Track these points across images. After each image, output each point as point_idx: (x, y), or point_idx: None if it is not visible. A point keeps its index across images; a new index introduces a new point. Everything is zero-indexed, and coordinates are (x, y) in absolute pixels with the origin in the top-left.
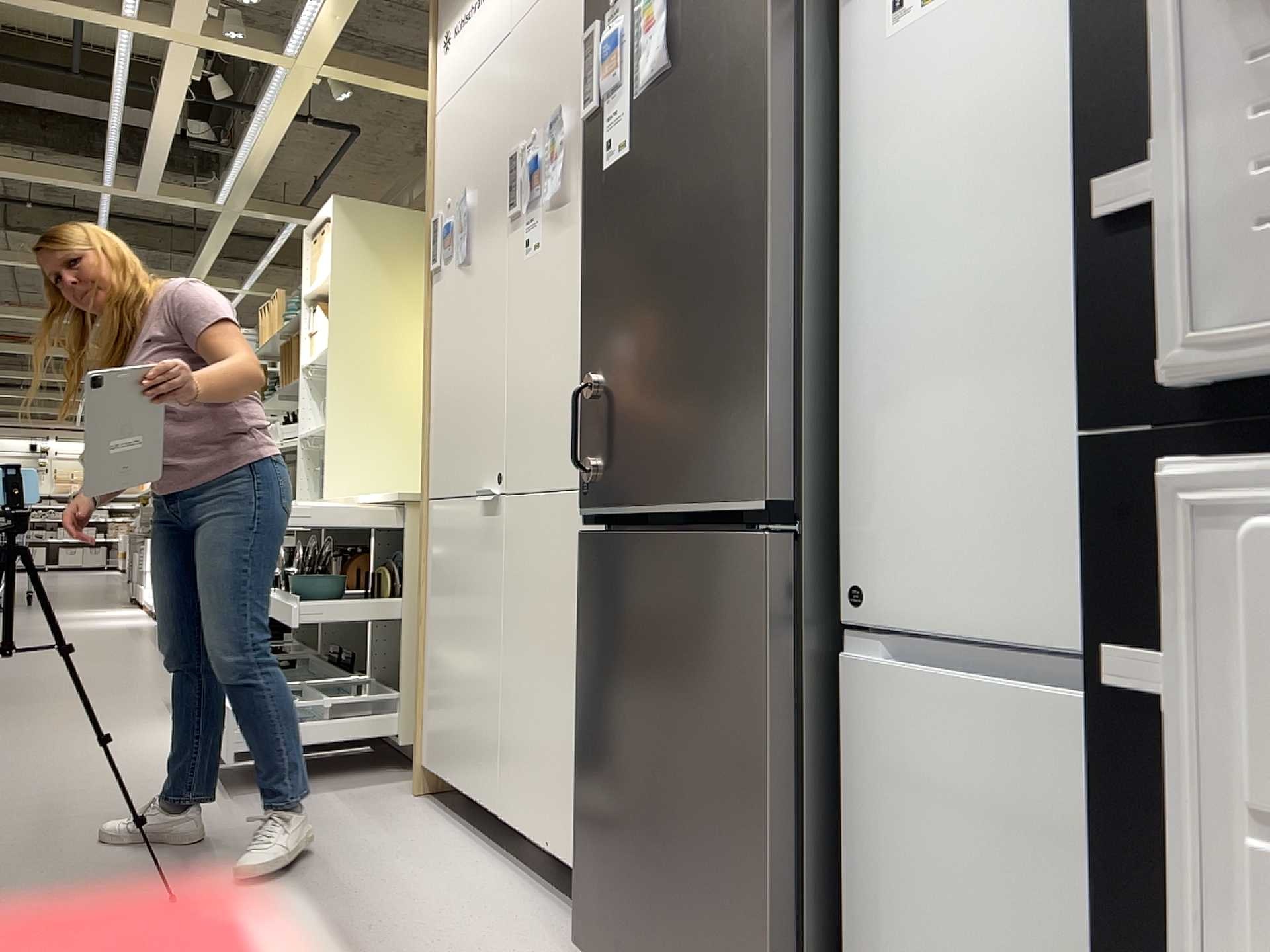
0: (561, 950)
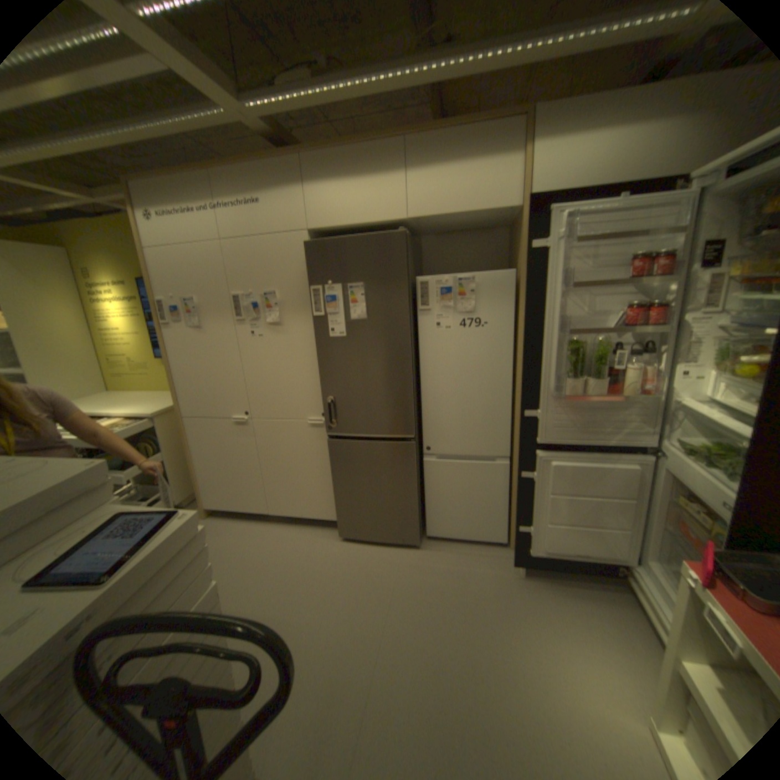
0: (329, 539)
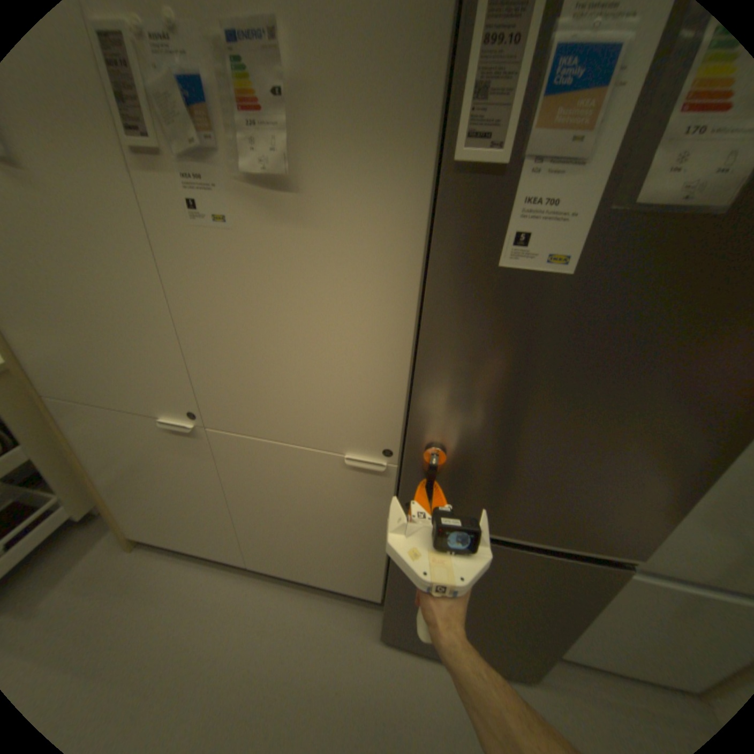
0: (359, 633)
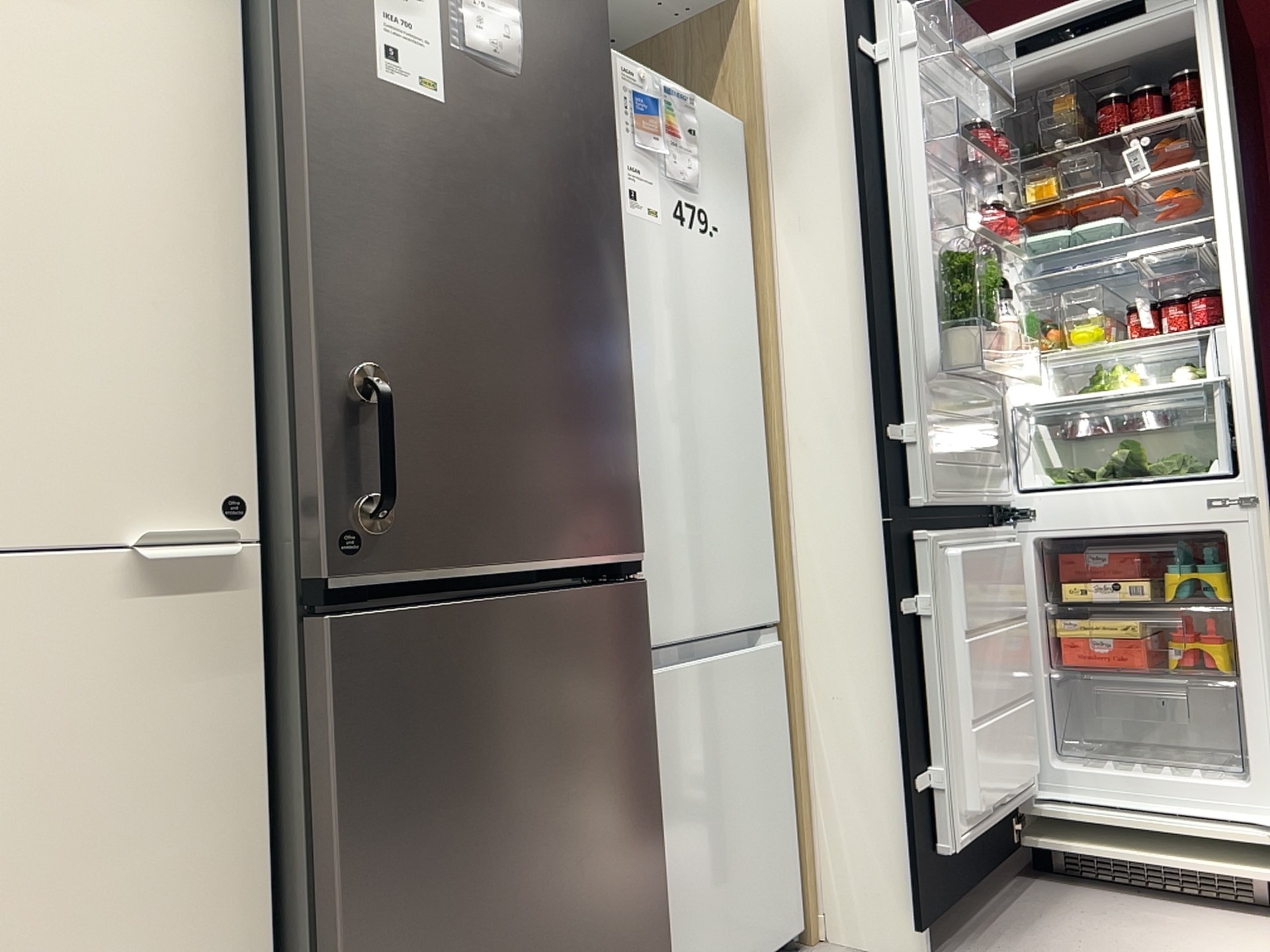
0: None
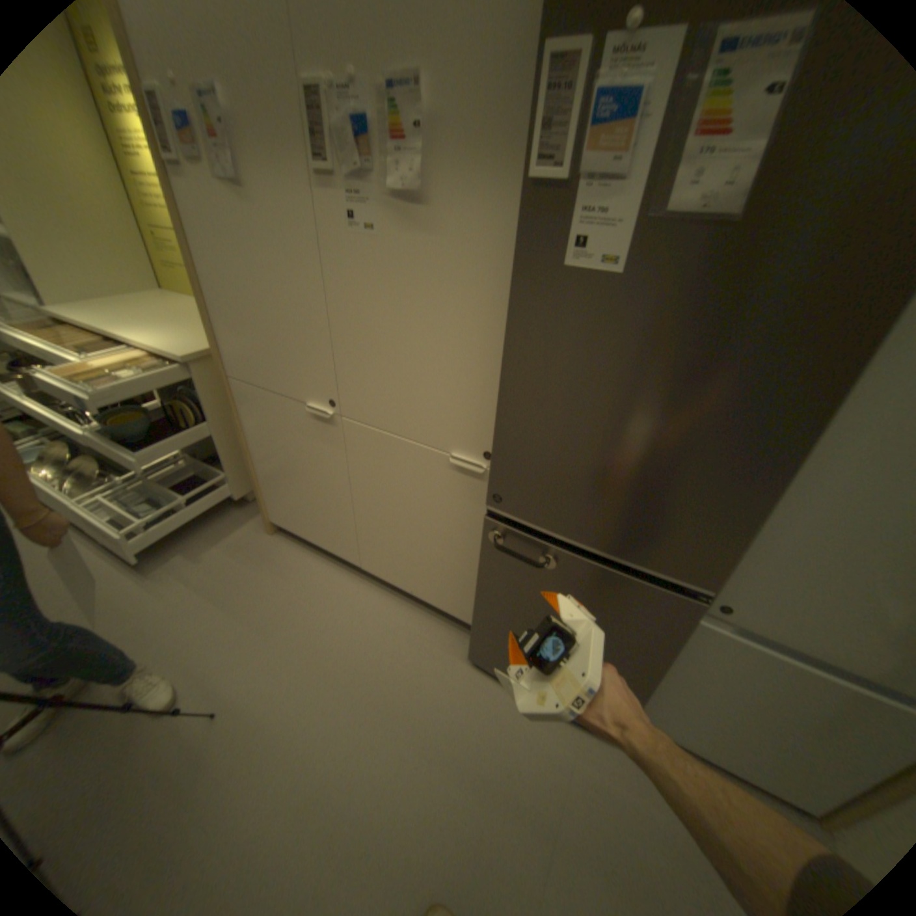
0: (450, 649)
